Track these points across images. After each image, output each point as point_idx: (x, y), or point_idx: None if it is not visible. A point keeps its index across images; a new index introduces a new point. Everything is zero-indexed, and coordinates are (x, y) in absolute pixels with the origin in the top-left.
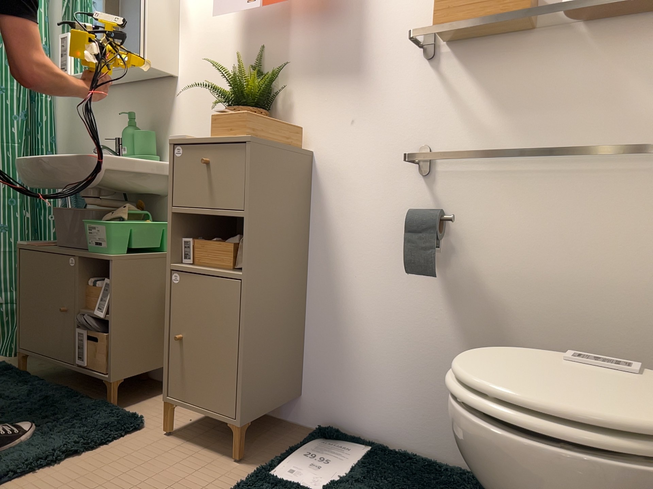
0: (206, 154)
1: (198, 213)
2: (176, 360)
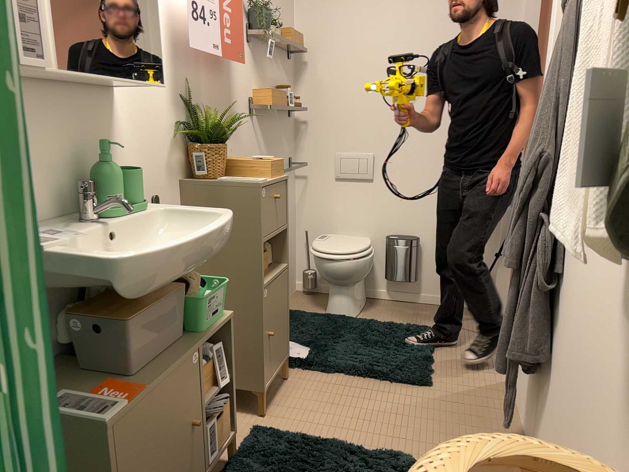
0: (274, 191)
1: (272, 236)
2: (267, 358)
